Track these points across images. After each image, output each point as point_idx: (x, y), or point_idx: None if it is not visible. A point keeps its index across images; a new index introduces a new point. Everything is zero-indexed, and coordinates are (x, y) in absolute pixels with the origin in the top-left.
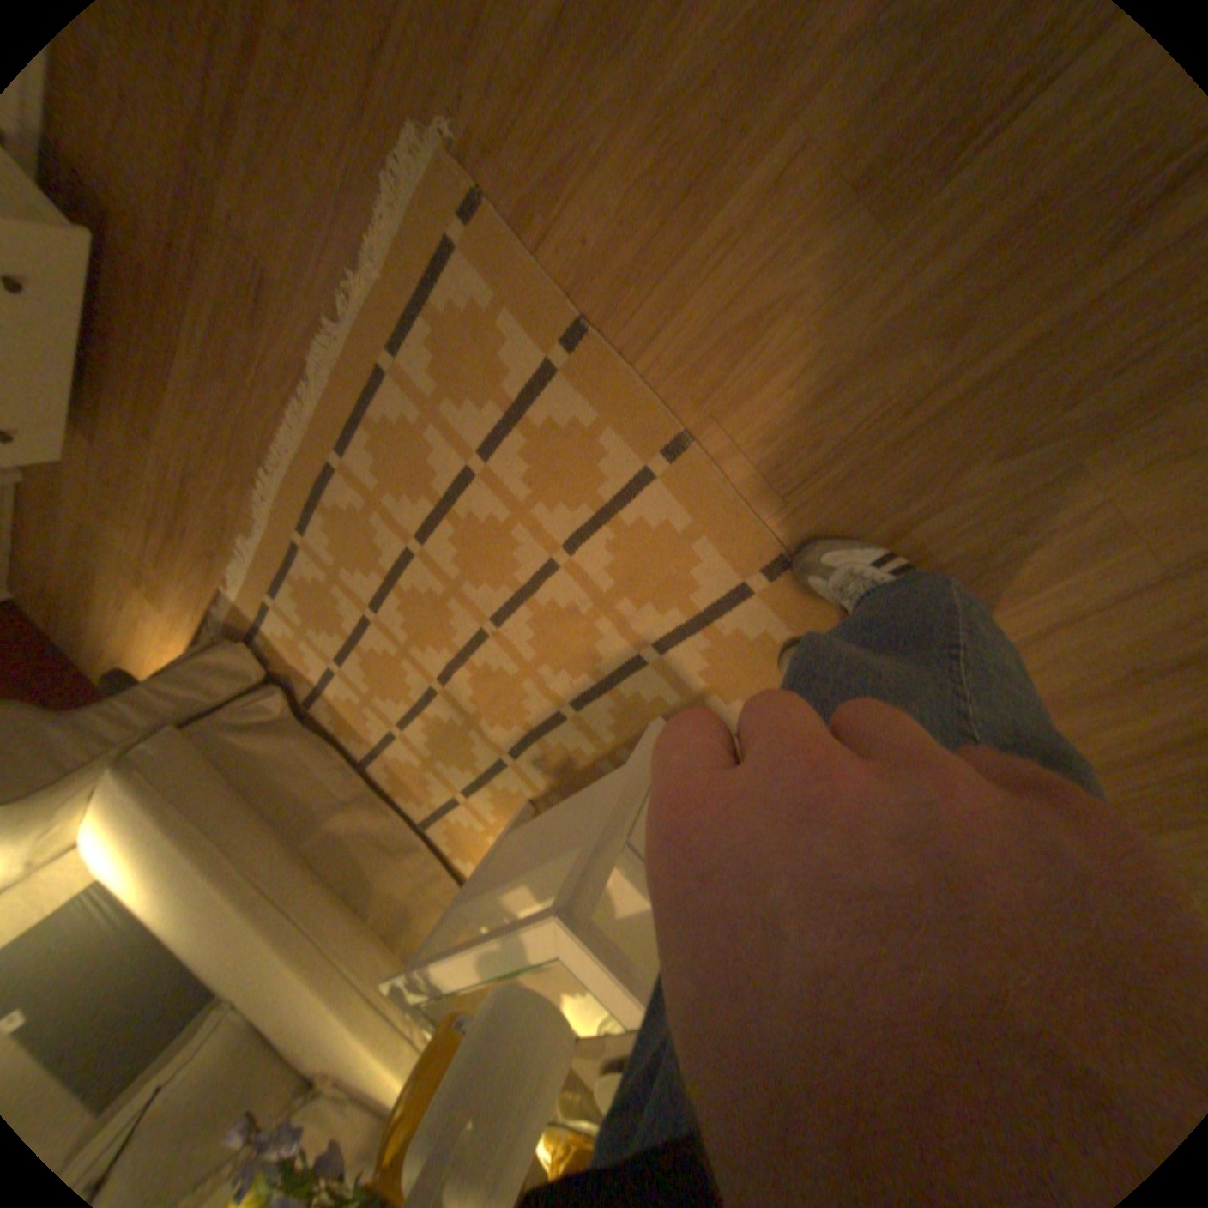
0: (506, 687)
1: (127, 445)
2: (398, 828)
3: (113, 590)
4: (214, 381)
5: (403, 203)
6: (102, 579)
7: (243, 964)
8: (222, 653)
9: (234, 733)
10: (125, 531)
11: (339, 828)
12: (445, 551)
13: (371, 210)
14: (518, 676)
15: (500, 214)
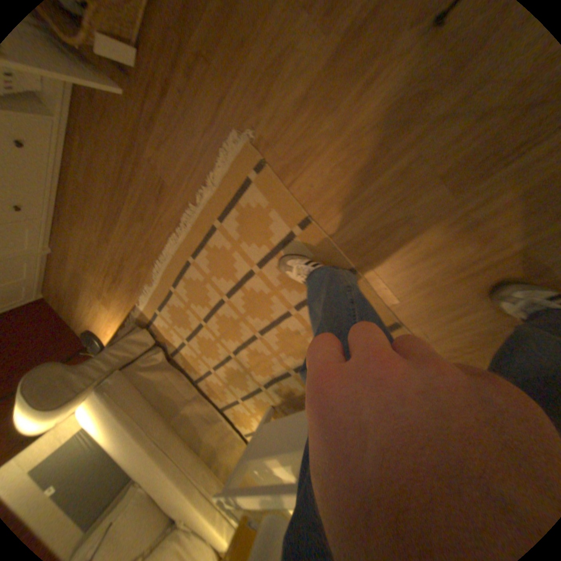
0: (264, 359)
1: (97, 243)
2: (211, 410)
3: (87, 299)
4: (138, 222)
5: (229, 162)
6: (82, 294)
7: (147, 474)
8: (136, 333)
9: (142, 370)
10: (94, 276)
11: (186, 412)
12: (239, 302)
13: (214, 163)
14: (269, 355)
15: (273, 170)
